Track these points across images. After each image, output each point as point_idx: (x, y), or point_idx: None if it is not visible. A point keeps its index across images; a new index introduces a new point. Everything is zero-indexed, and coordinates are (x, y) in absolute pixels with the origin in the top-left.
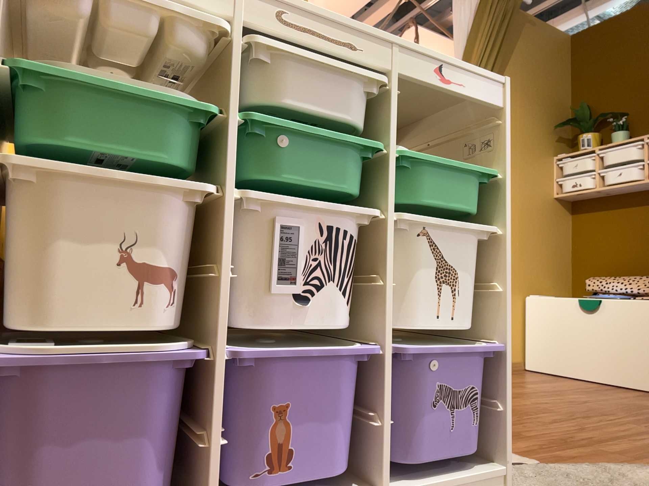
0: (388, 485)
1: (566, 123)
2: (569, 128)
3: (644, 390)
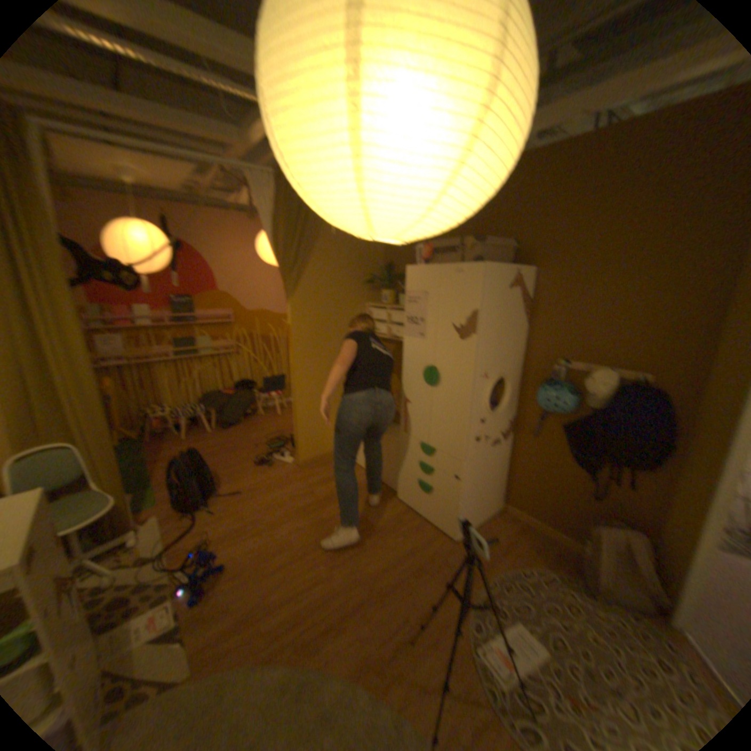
0: None
1: (378, 280)
2: (379, 284)
3: (390, 490)
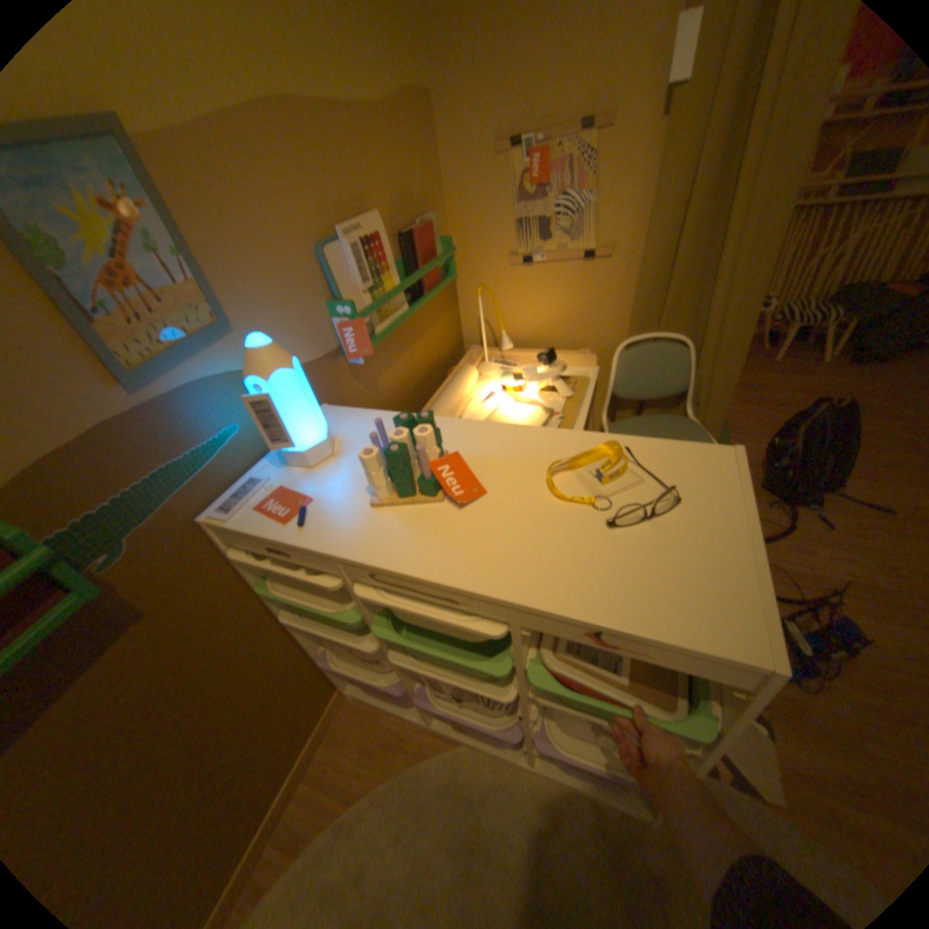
0: (541, 767)
1: None
2: None
3: None
